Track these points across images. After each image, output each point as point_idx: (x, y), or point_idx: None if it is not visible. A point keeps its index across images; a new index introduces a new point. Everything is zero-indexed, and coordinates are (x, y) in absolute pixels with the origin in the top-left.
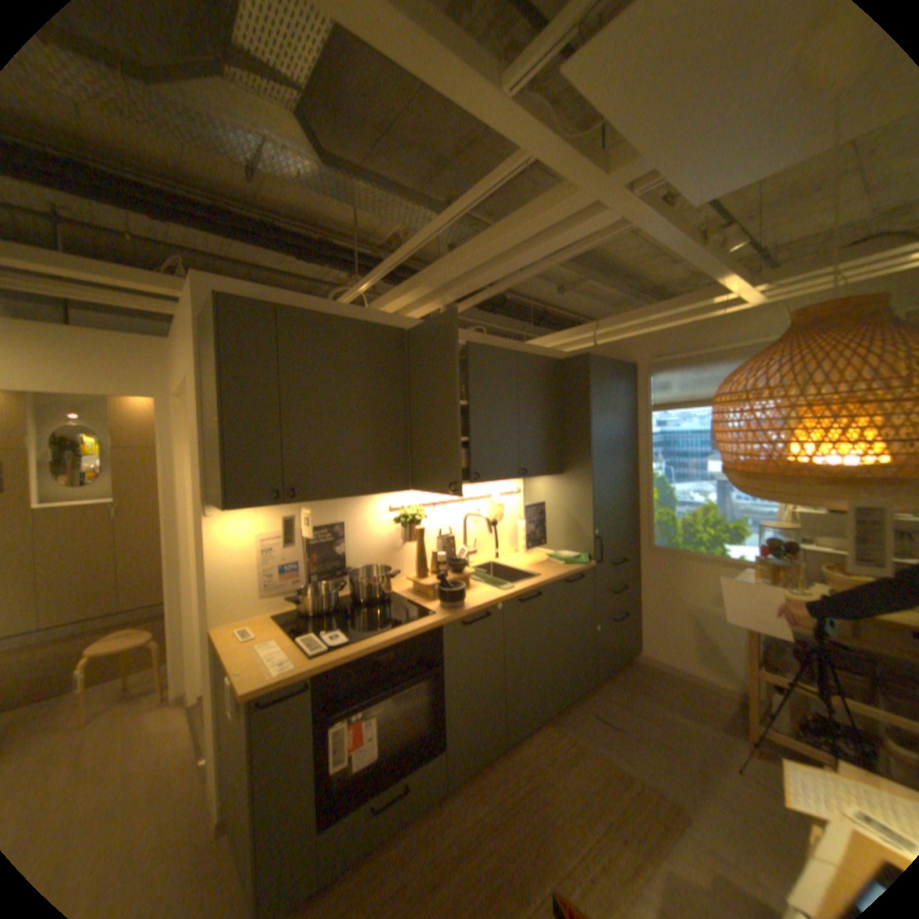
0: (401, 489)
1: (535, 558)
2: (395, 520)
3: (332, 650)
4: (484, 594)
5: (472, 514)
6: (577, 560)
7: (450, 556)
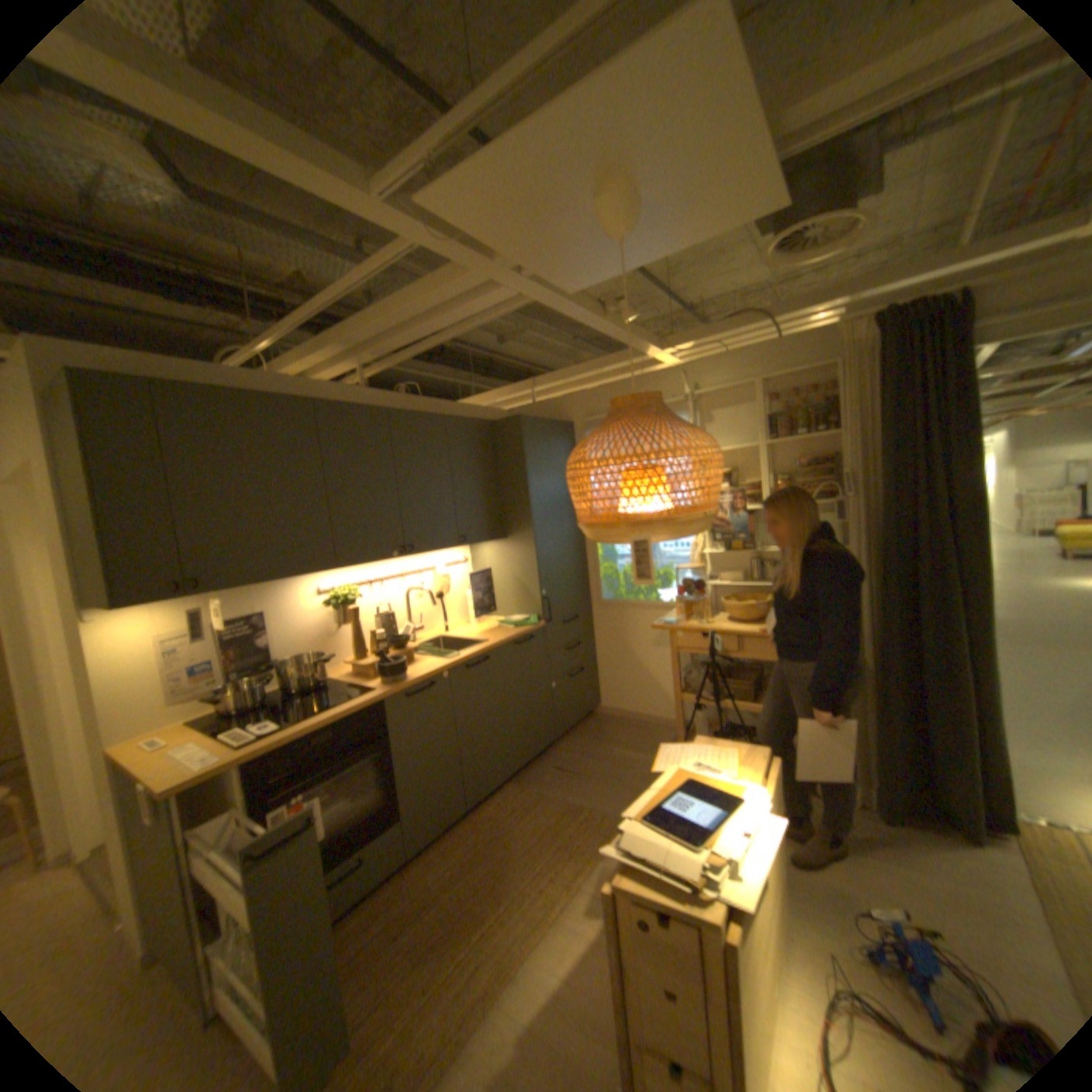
0: (326, 570)
1: (486, 627)
2: (325, 604)
3: (261, 740)
4: (429, 666)
5: (414, 589)
6: (526, 622)
7: (392, 635)
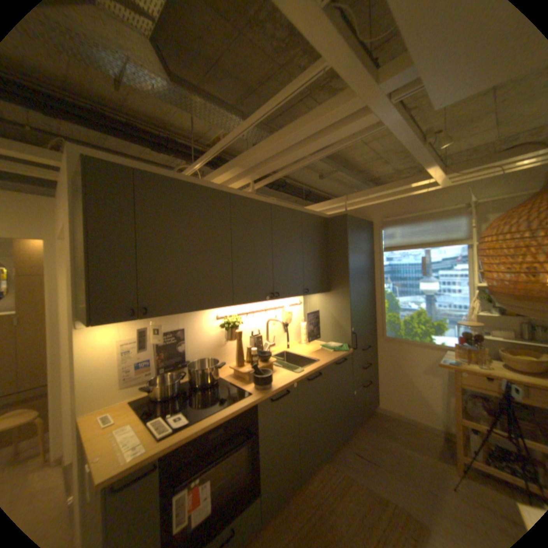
0: (226, 305)
1: (313, 347)
2: (221, 326)
3: (176, 432)
4: (285, 377)
5: (272, 319)
6: (341, 348)
7: (259, 349)
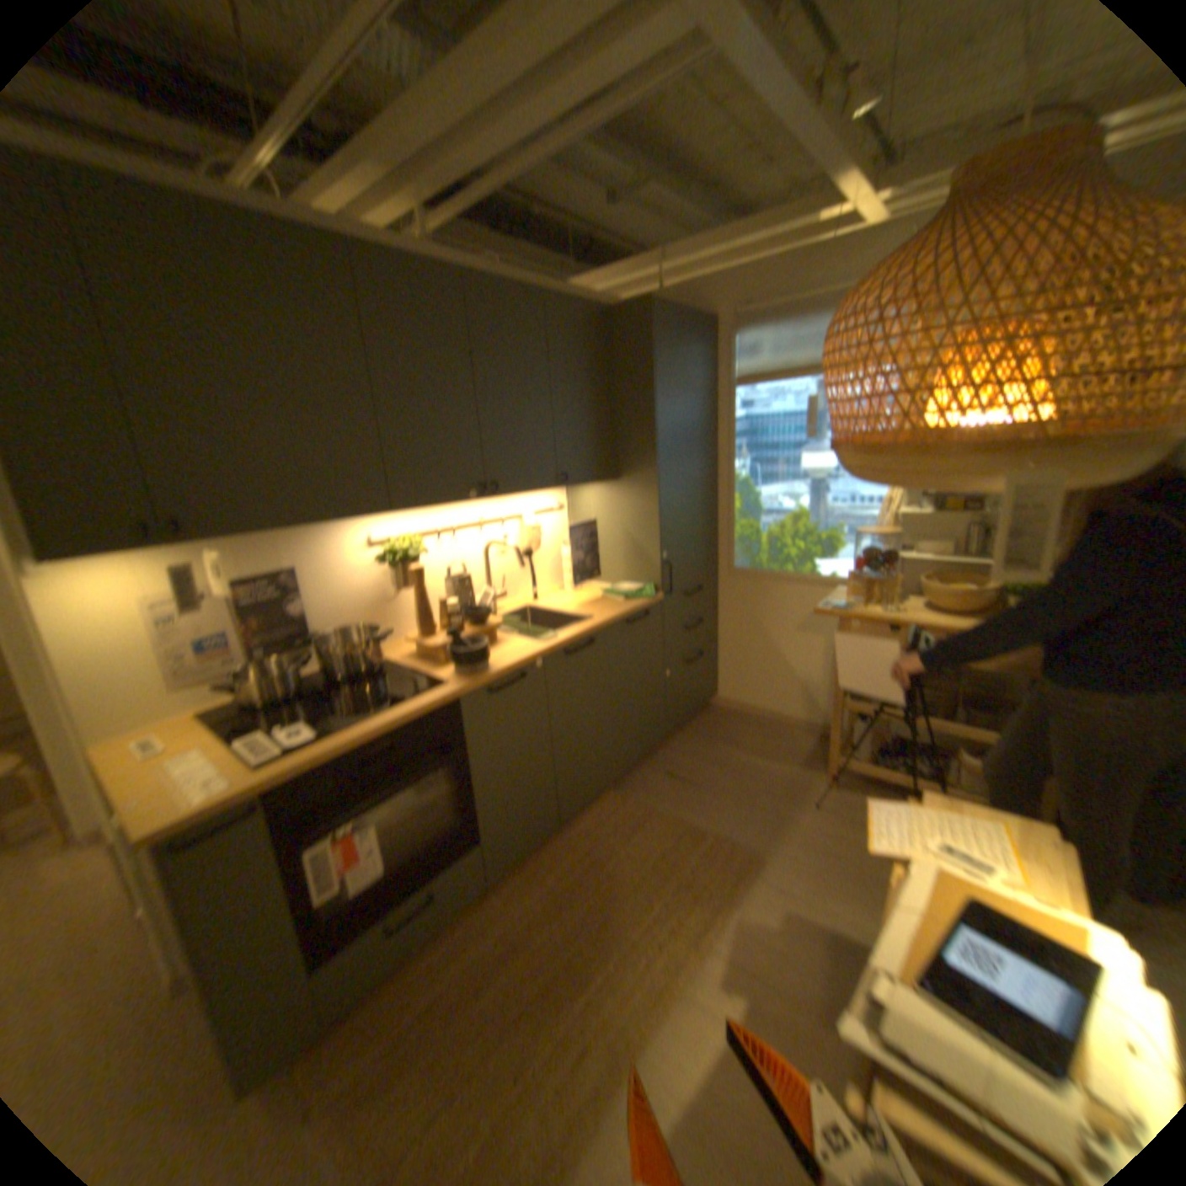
0: (376, 511)
1: (586, 595)
2: (379, 558)
3: (291, 751)
4: (517, 649)
5: (496, 542)
6: (640, 593)
7: (467, 602)
